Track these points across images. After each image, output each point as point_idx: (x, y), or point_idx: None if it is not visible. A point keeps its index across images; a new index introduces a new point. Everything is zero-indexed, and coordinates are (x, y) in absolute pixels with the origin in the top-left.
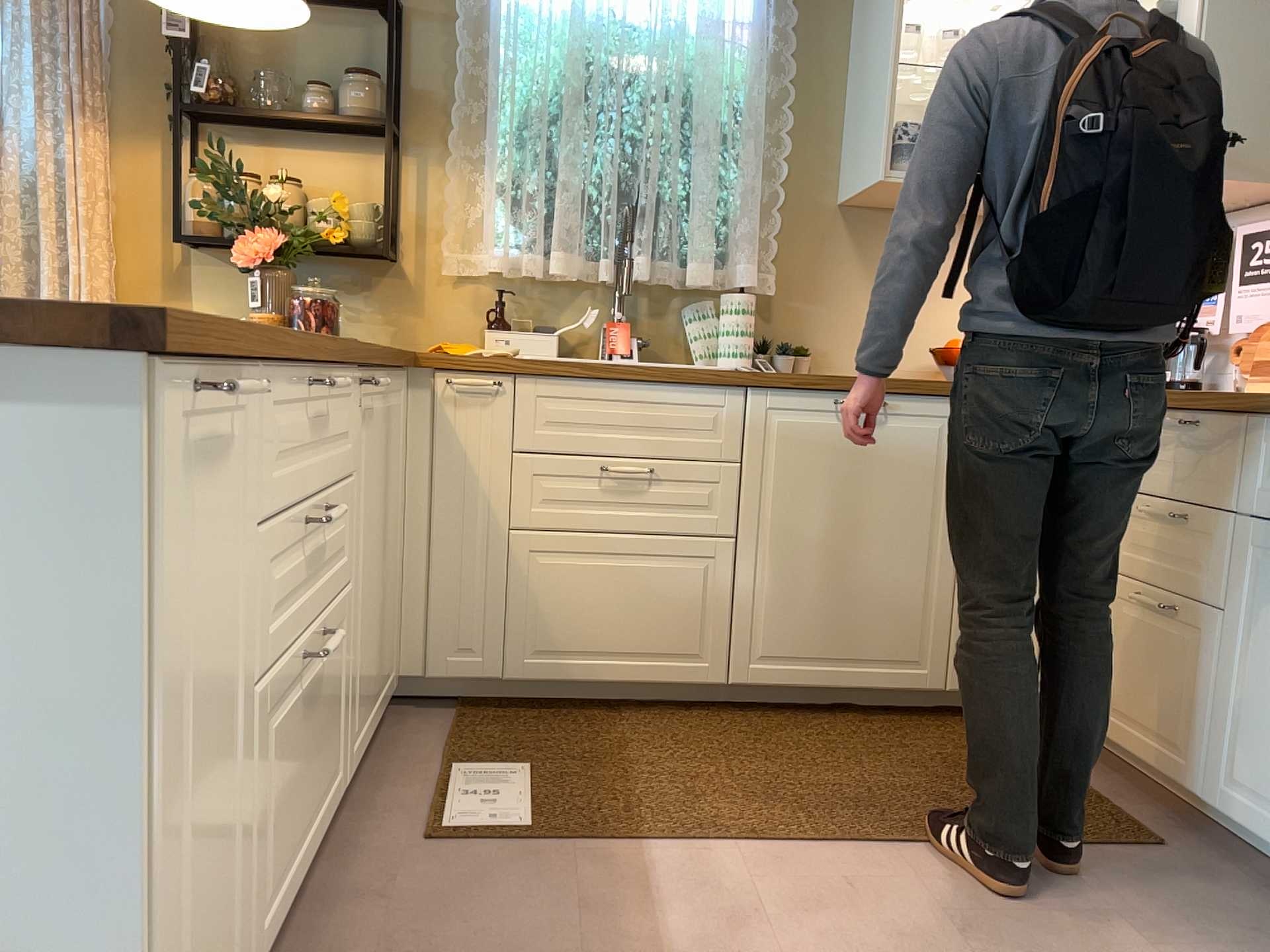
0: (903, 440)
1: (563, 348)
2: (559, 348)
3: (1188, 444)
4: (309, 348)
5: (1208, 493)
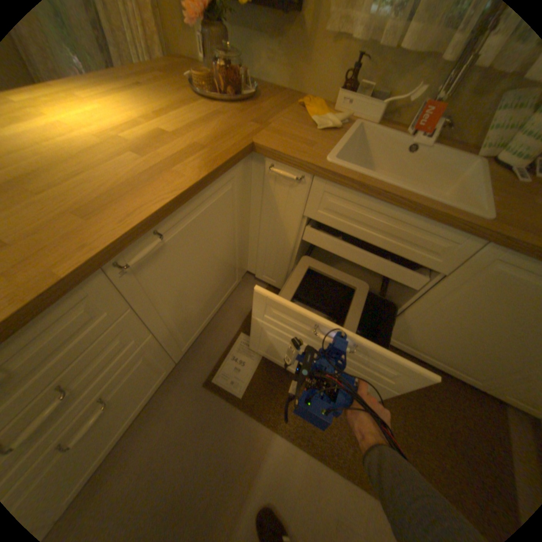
0: None
1: (390, 109)
2: (385, 113)
3: None
4: None
5: None
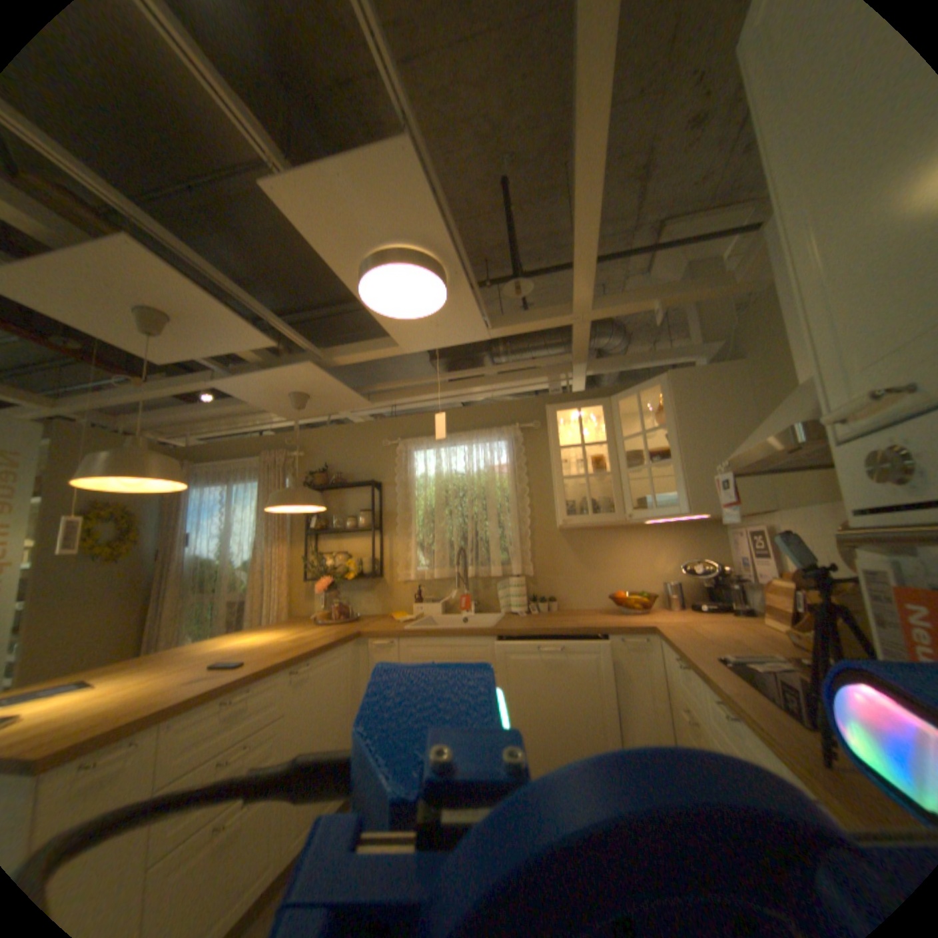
0: (575, 659)
1: (447, 607)
2: (443, 609)
3: (689, 678)
4: (228, 685)
5: (699, 712)
